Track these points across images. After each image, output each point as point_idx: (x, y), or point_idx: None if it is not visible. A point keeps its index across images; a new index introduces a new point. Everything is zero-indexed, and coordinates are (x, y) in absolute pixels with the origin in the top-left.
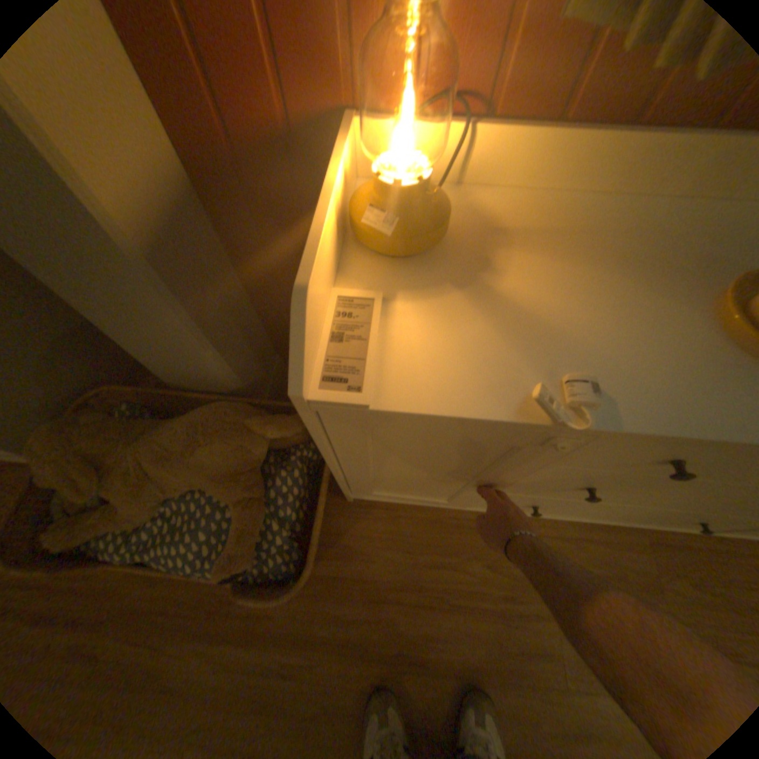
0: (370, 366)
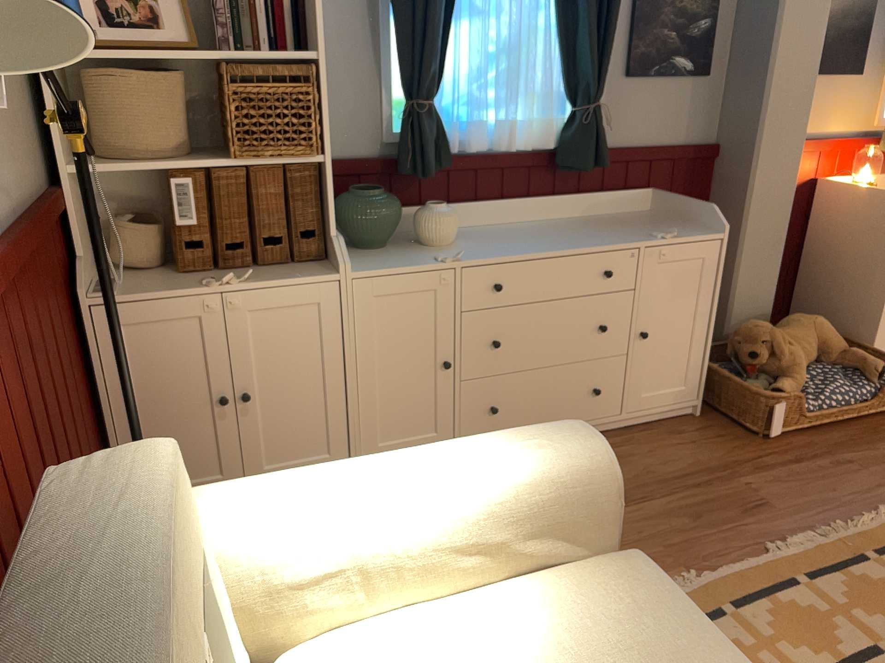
0: None
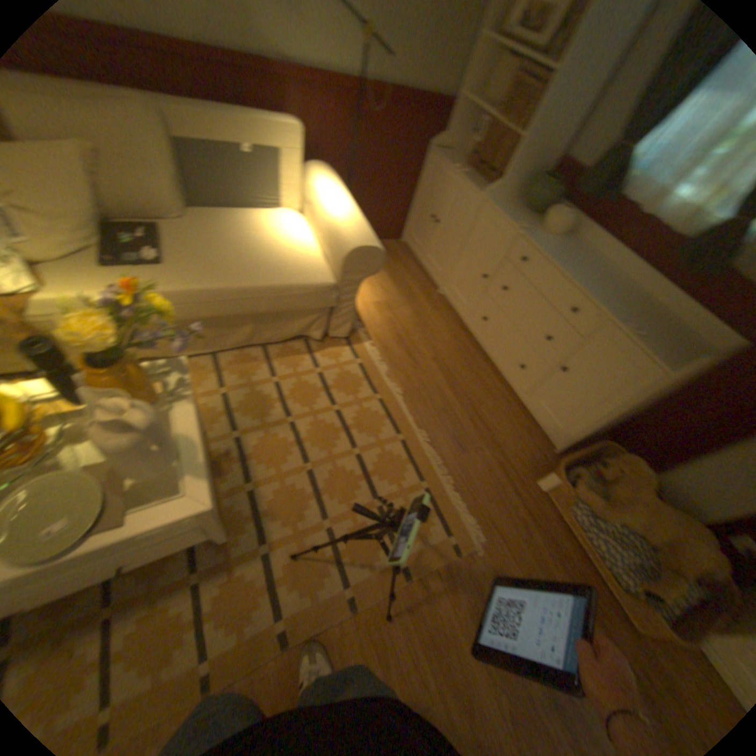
0: None
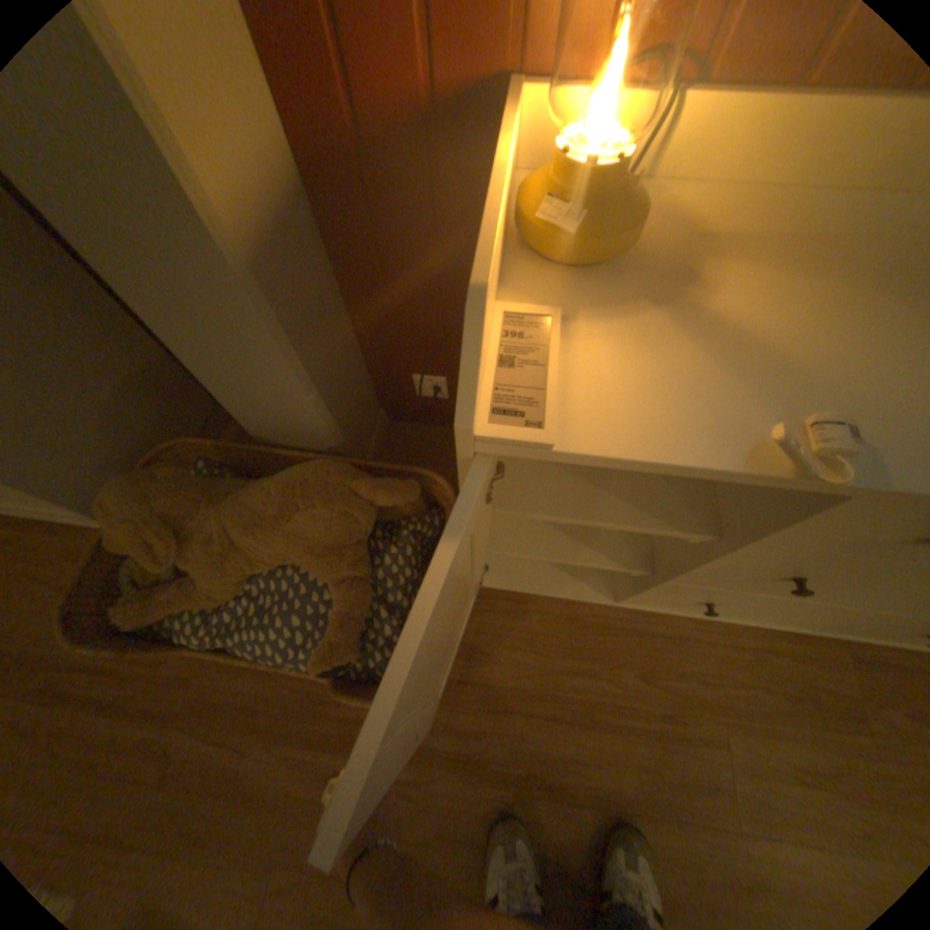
0: (551, 398)
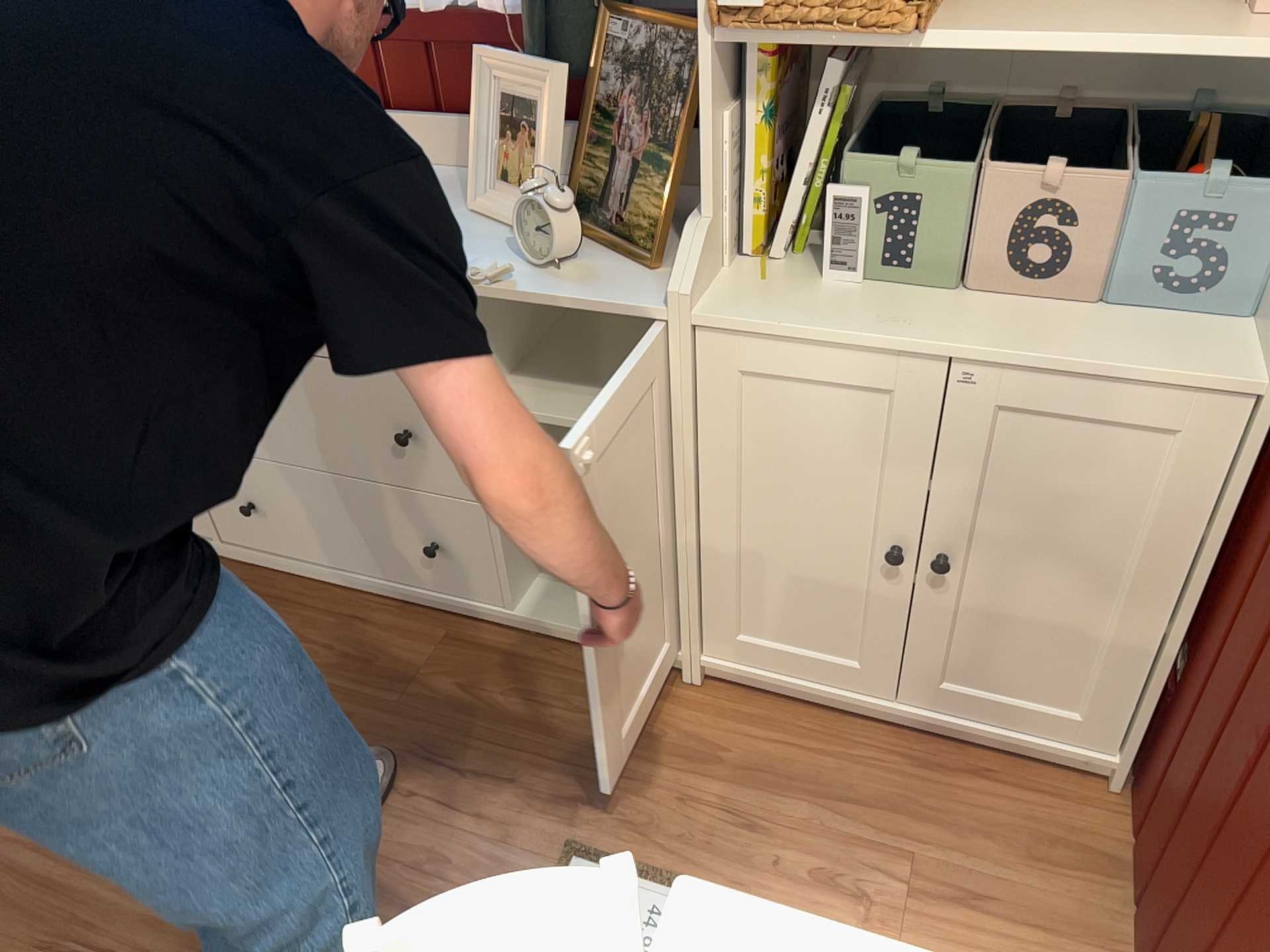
0: None
